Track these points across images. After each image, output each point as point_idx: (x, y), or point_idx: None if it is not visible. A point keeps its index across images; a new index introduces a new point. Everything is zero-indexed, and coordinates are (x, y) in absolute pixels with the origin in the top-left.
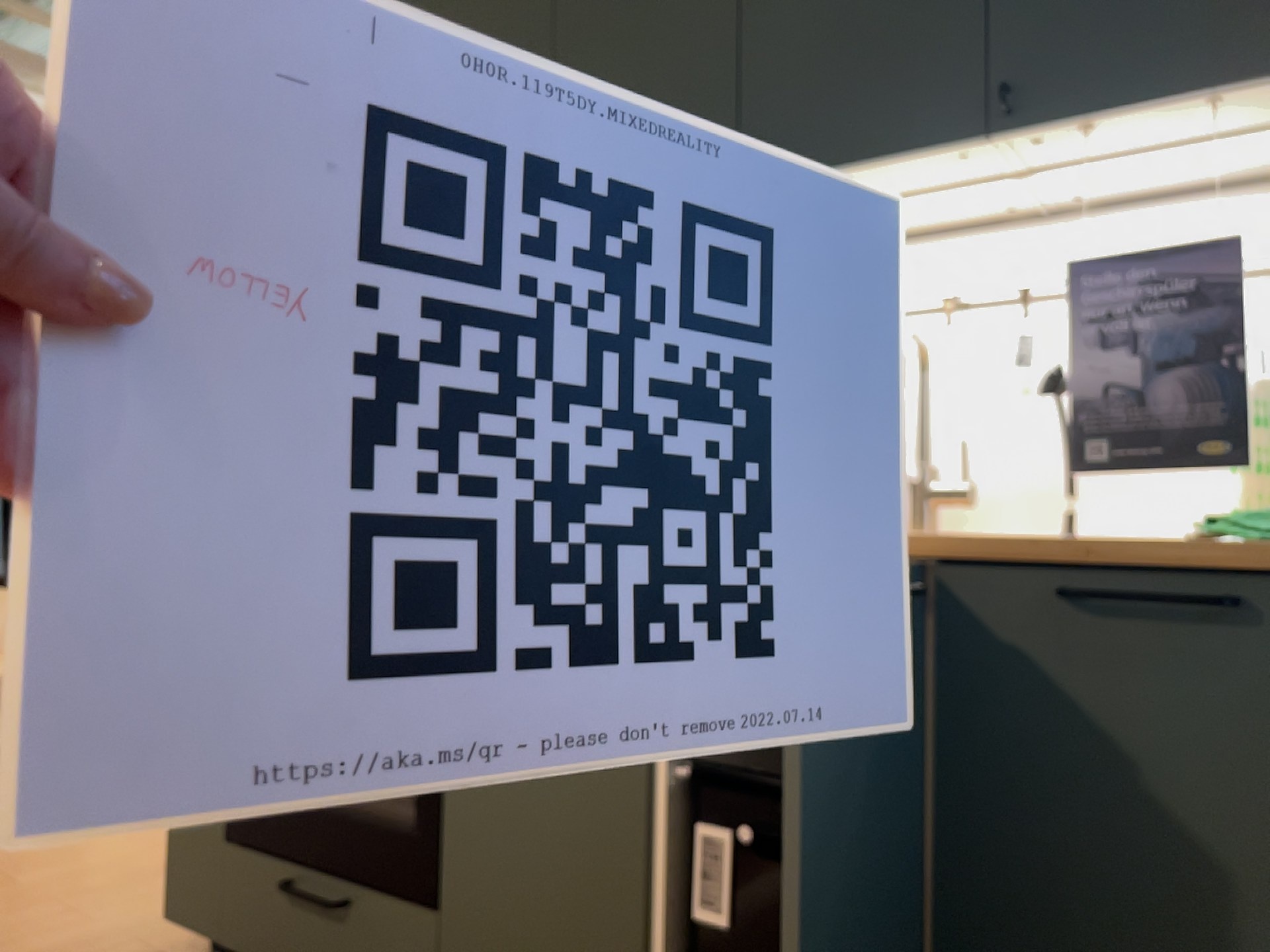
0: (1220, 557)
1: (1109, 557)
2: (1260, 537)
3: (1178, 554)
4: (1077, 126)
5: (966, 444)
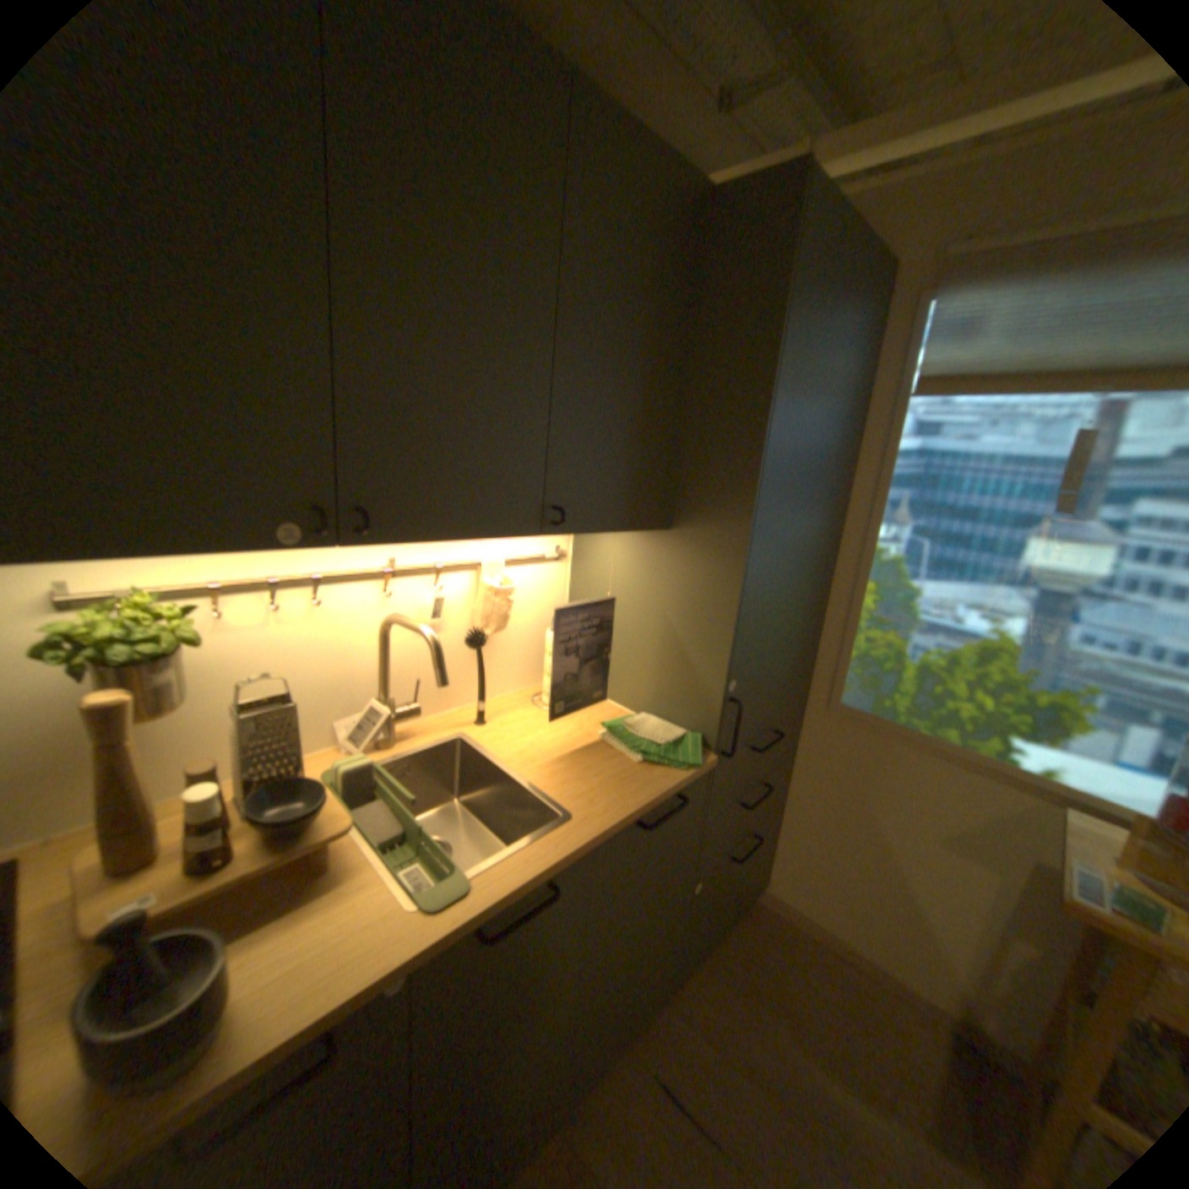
0: (682, 787)
1: (655, 804)
2: (675, 765)
3: (661, 786)
4: (571, 532)
5: (420, 682)
